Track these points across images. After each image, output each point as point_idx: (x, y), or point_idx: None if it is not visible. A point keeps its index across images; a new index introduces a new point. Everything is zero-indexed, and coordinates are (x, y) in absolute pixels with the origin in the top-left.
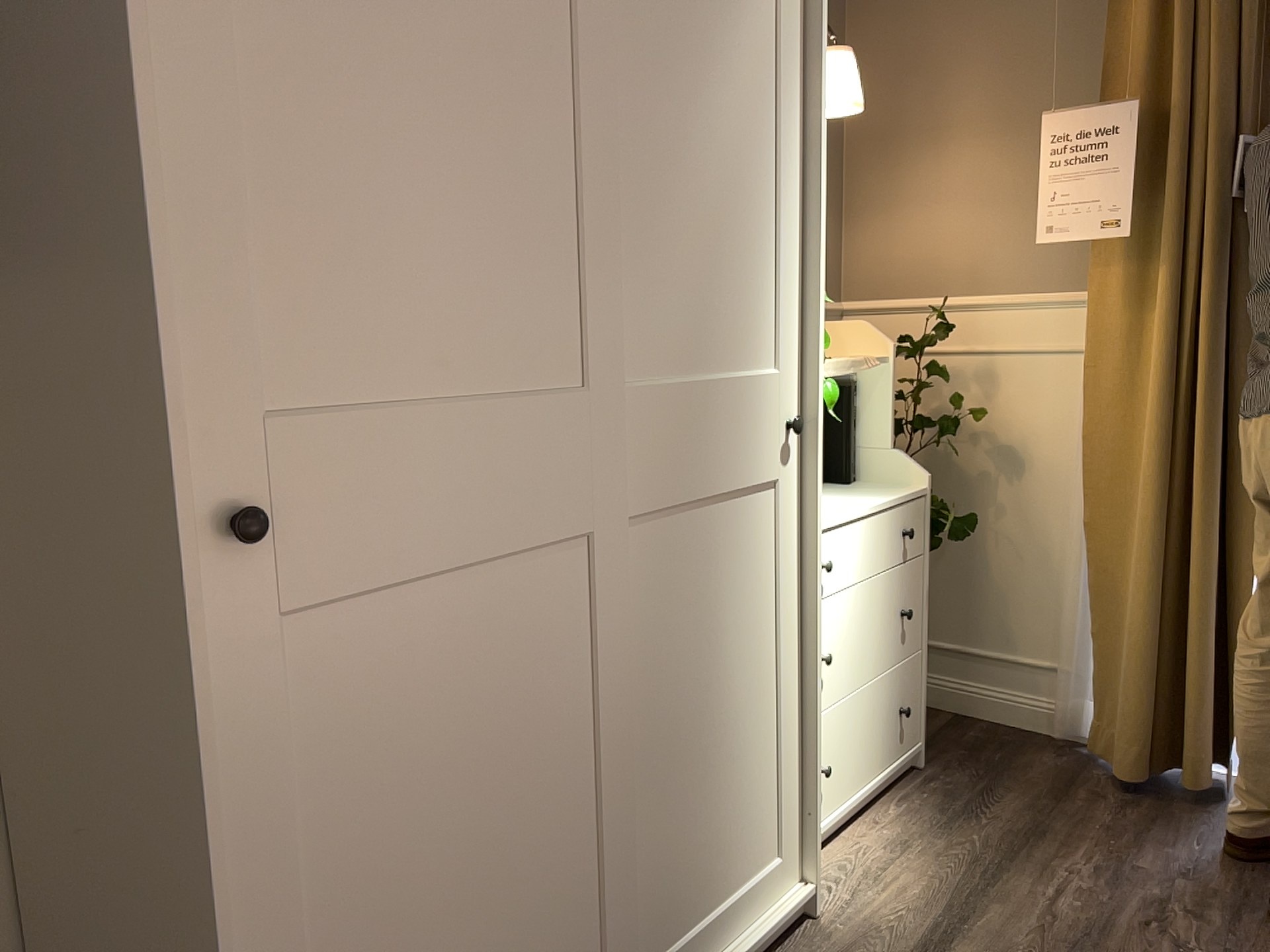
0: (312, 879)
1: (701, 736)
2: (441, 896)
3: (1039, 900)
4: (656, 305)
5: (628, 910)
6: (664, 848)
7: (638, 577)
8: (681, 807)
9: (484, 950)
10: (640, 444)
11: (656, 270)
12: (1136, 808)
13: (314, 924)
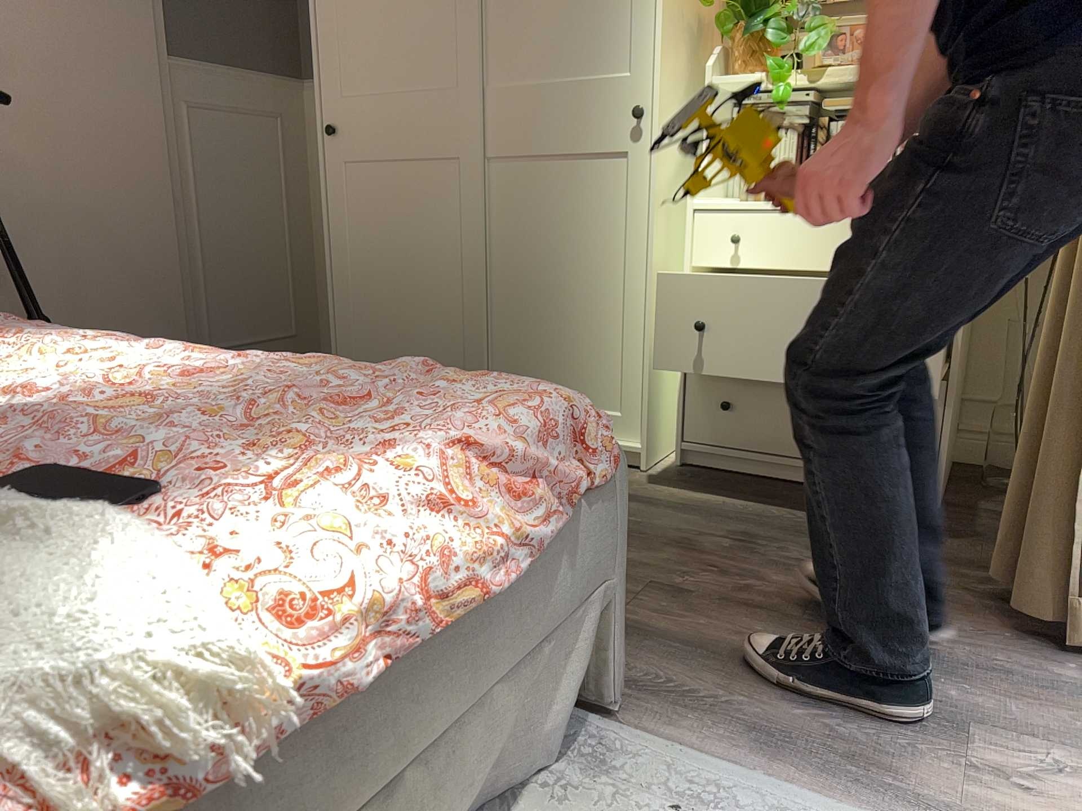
0: (354, 253)
1: (549, 296)
2: (394, 286)
3: (722, 536)
4: (518, 43)
5: (489, 357)
6: (519, 343)
7: (503, 191)
8: (532, 328)
9: (410, 318)
10: (502, 119)
11: (518, 24)
12: (981, 603)
13: (355, 269)
